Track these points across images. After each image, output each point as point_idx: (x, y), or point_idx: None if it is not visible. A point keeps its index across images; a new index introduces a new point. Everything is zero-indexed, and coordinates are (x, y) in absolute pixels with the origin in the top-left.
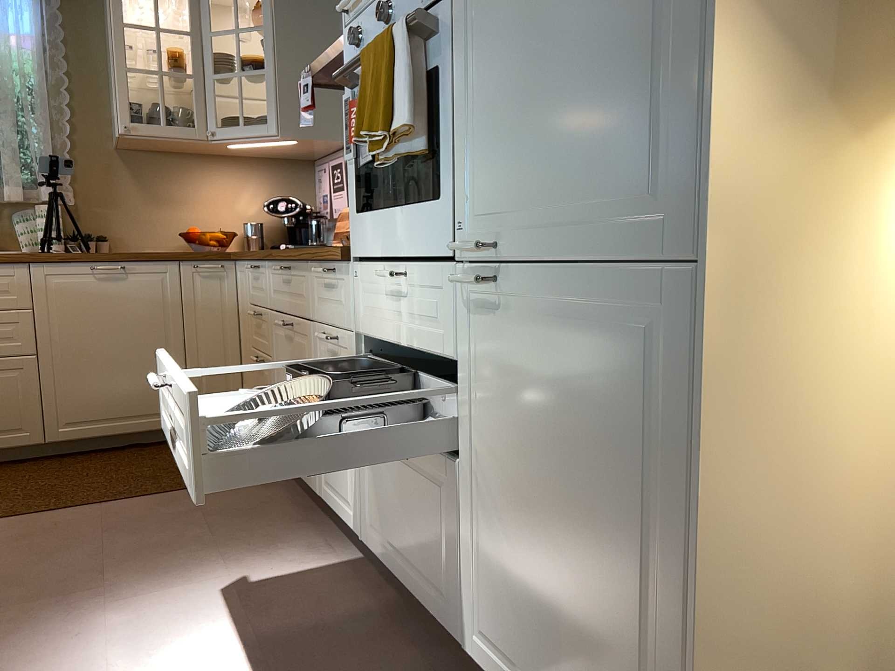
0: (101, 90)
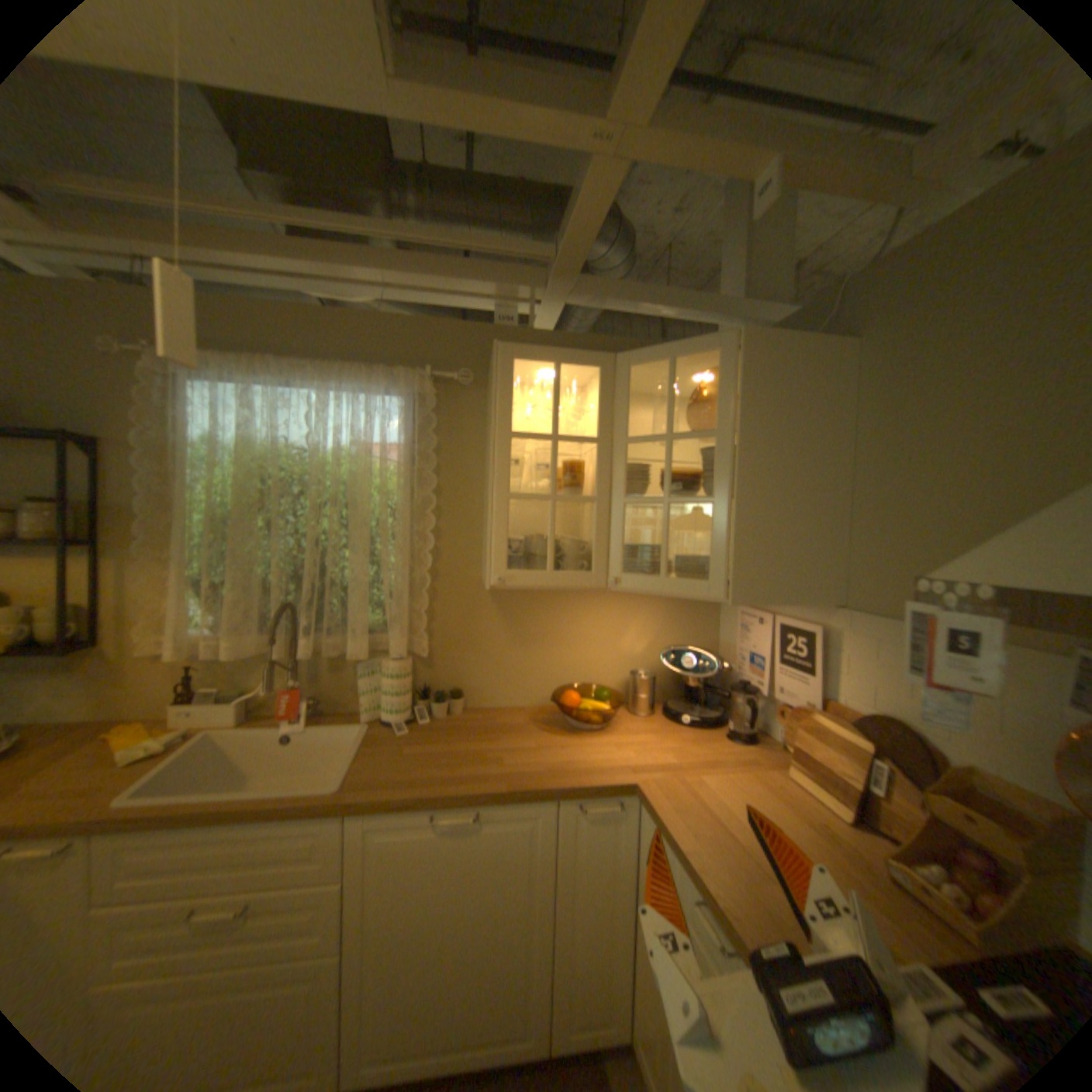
0: (474, 505)
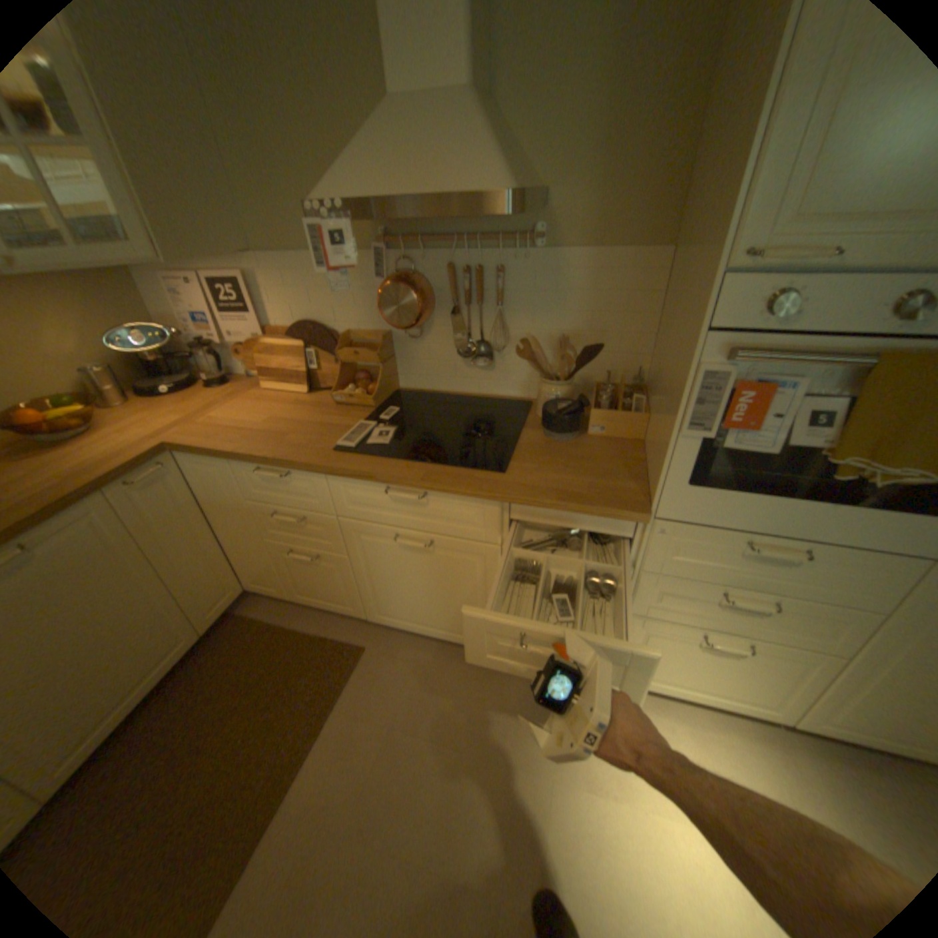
0: None
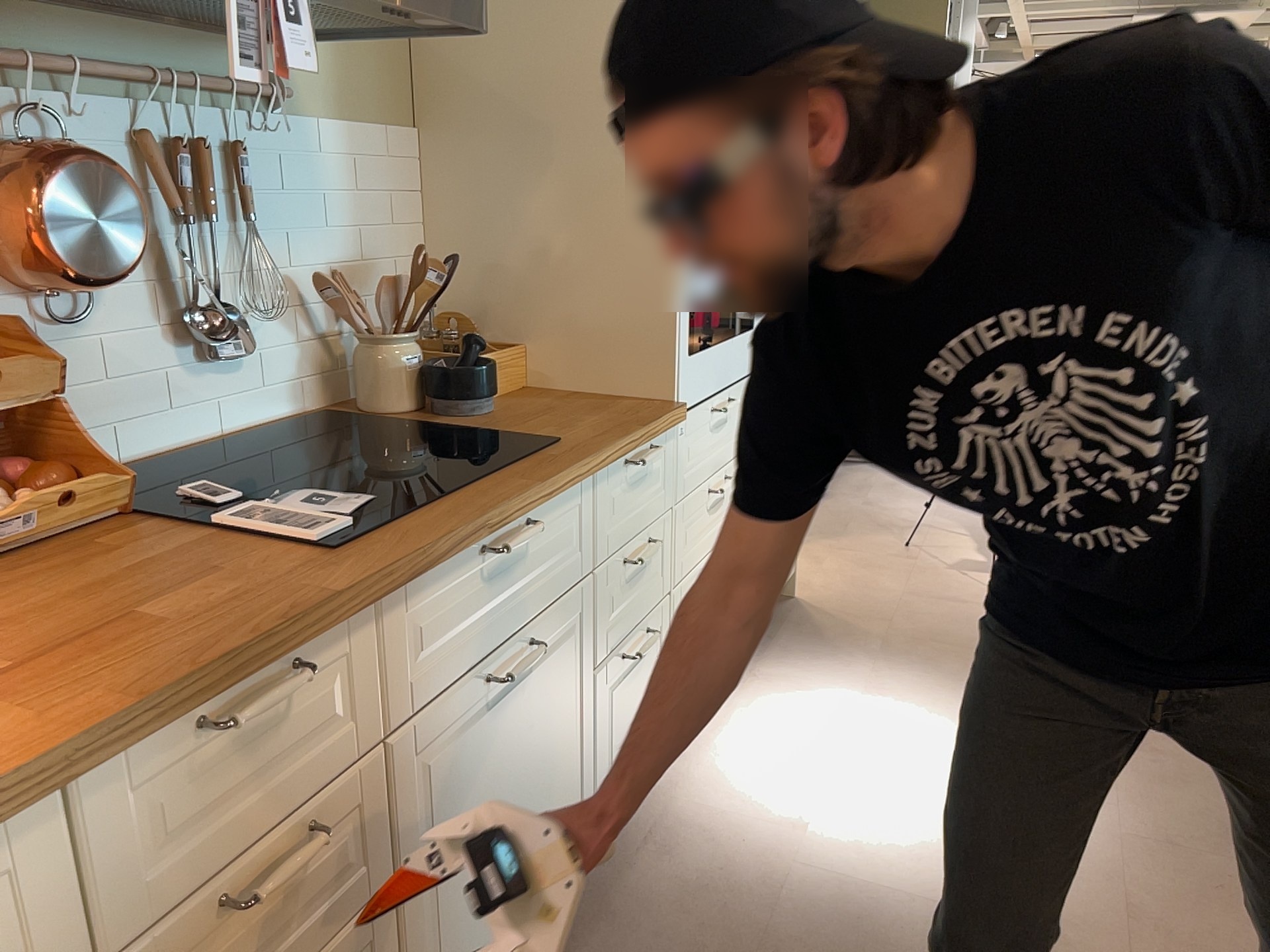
0: None
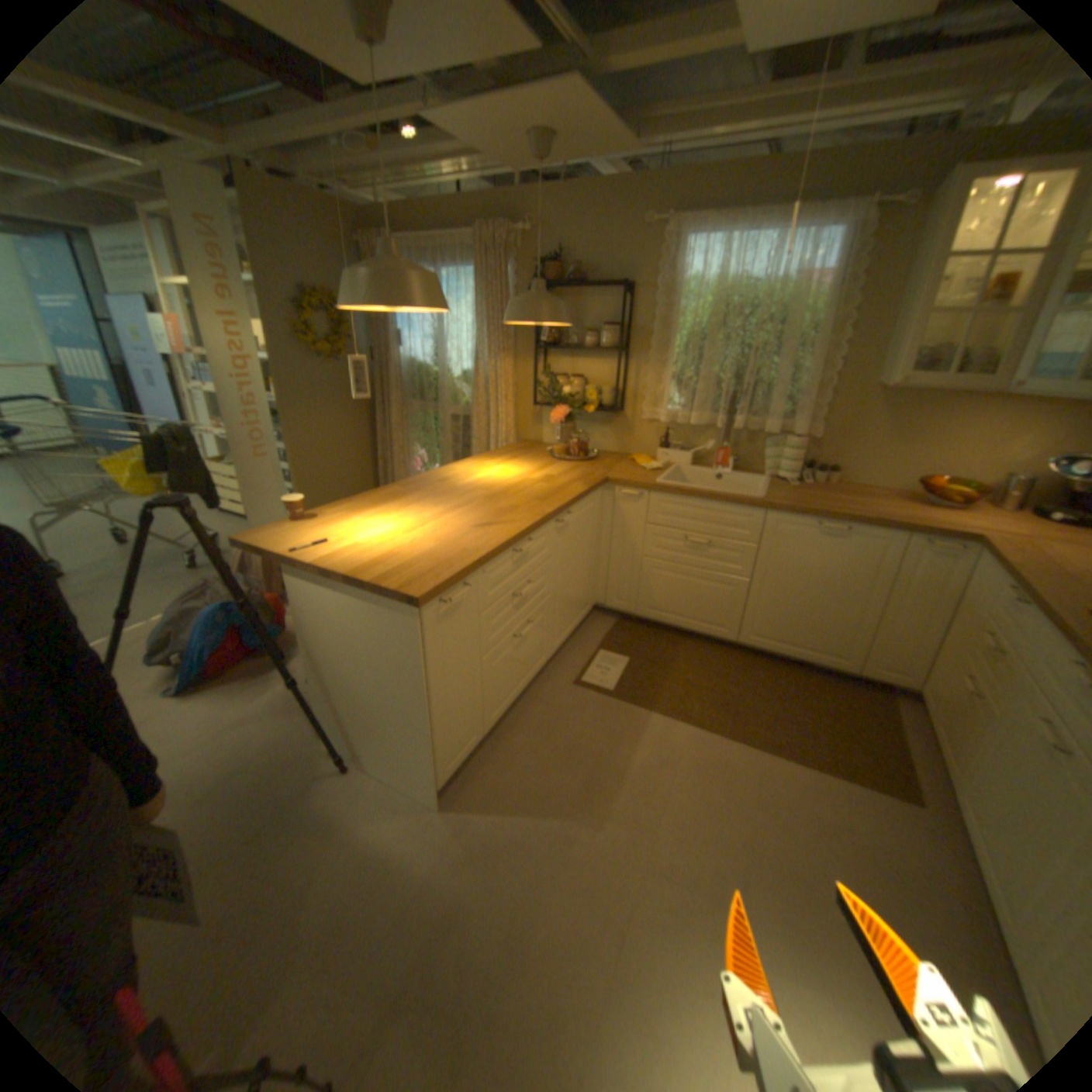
0: (886, 319)
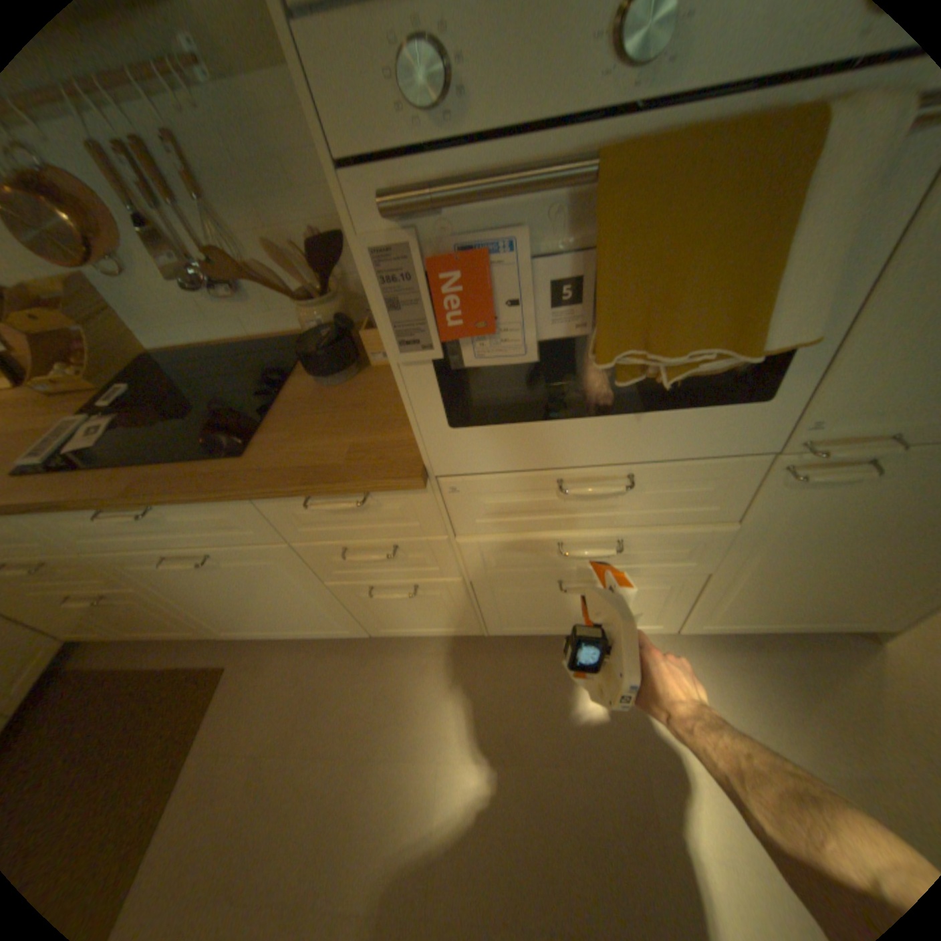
0: None
